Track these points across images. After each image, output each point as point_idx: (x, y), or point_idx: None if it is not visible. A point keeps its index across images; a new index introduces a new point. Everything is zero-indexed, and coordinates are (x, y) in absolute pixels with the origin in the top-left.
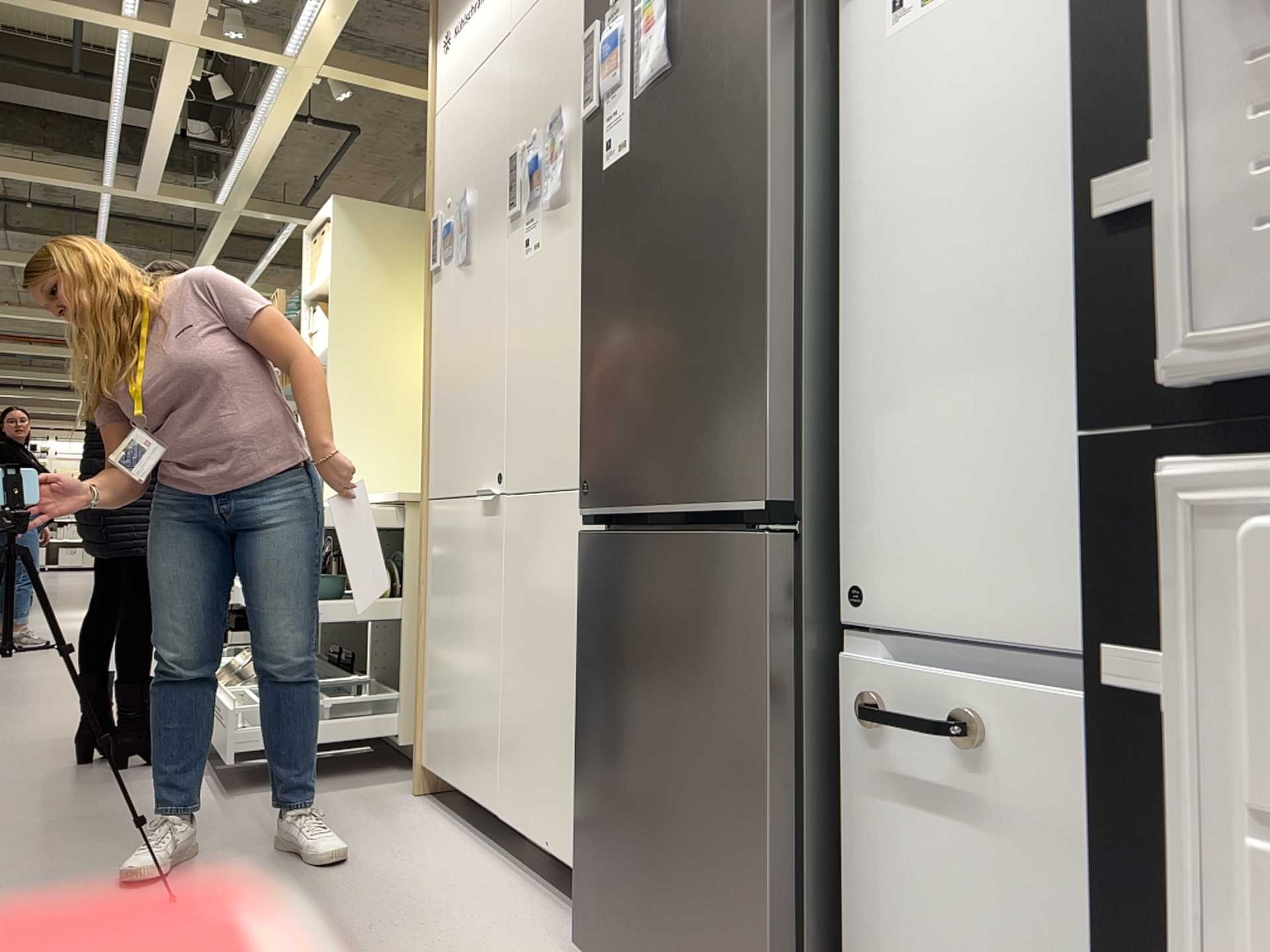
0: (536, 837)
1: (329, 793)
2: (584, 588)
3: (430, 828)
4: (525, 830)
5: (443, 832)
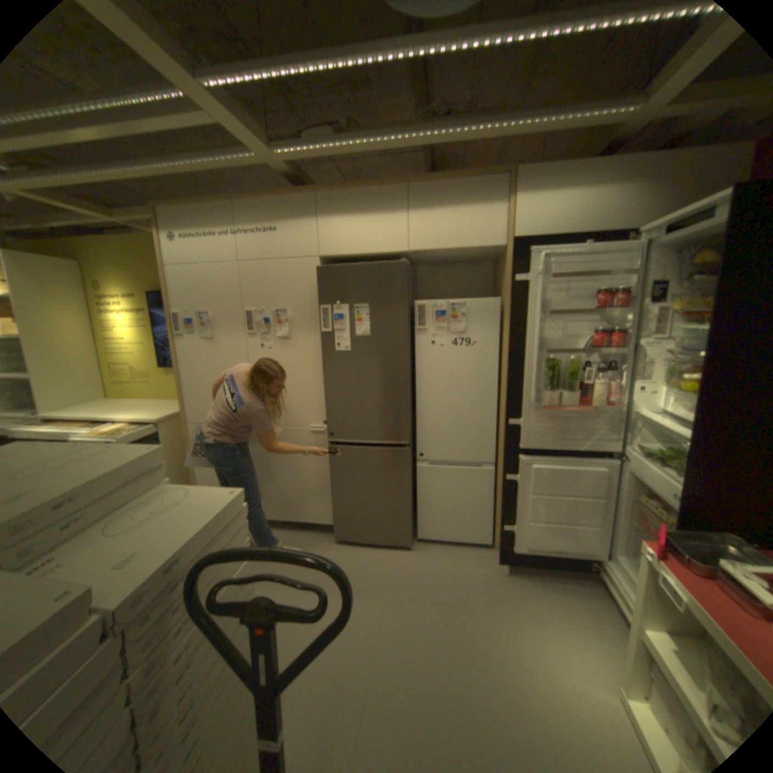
0: (290, 519)
1: None
2: (333, 458)
3: None
4: (283, 518)
5: None
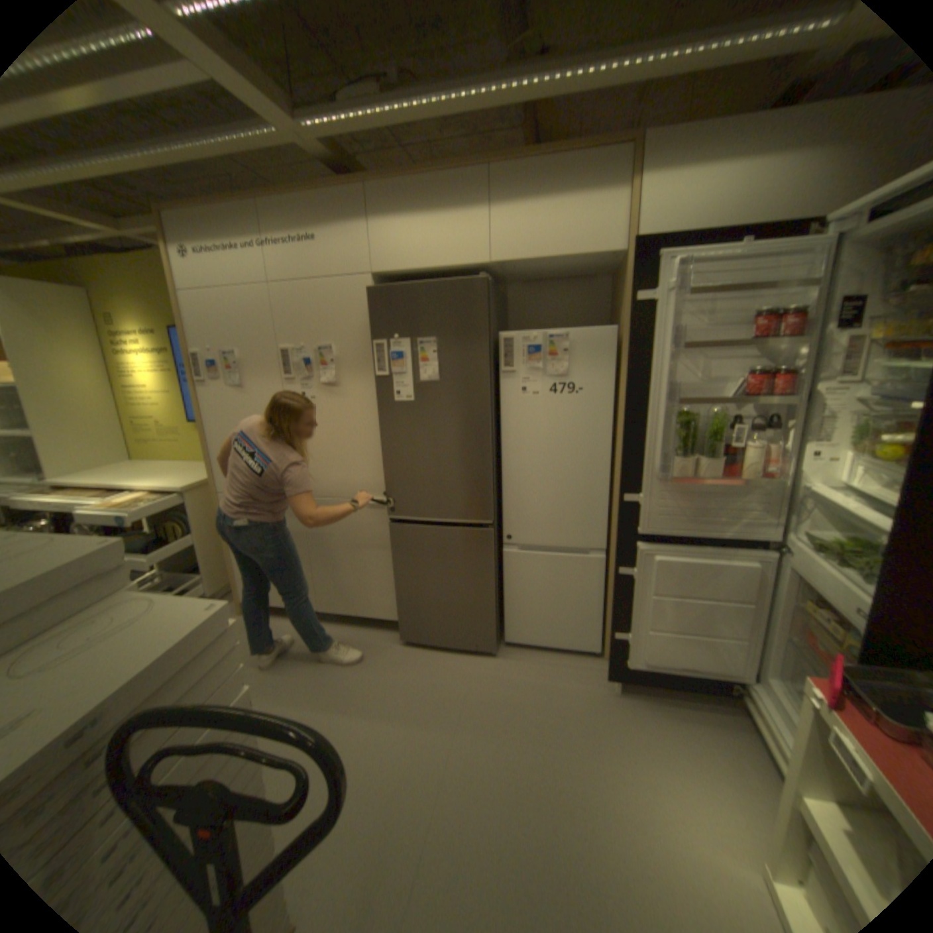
0: (347, 612)
1: None
2: (395, 539)
3: (273, 625)
4: (338, 611)
5: (281, 624)
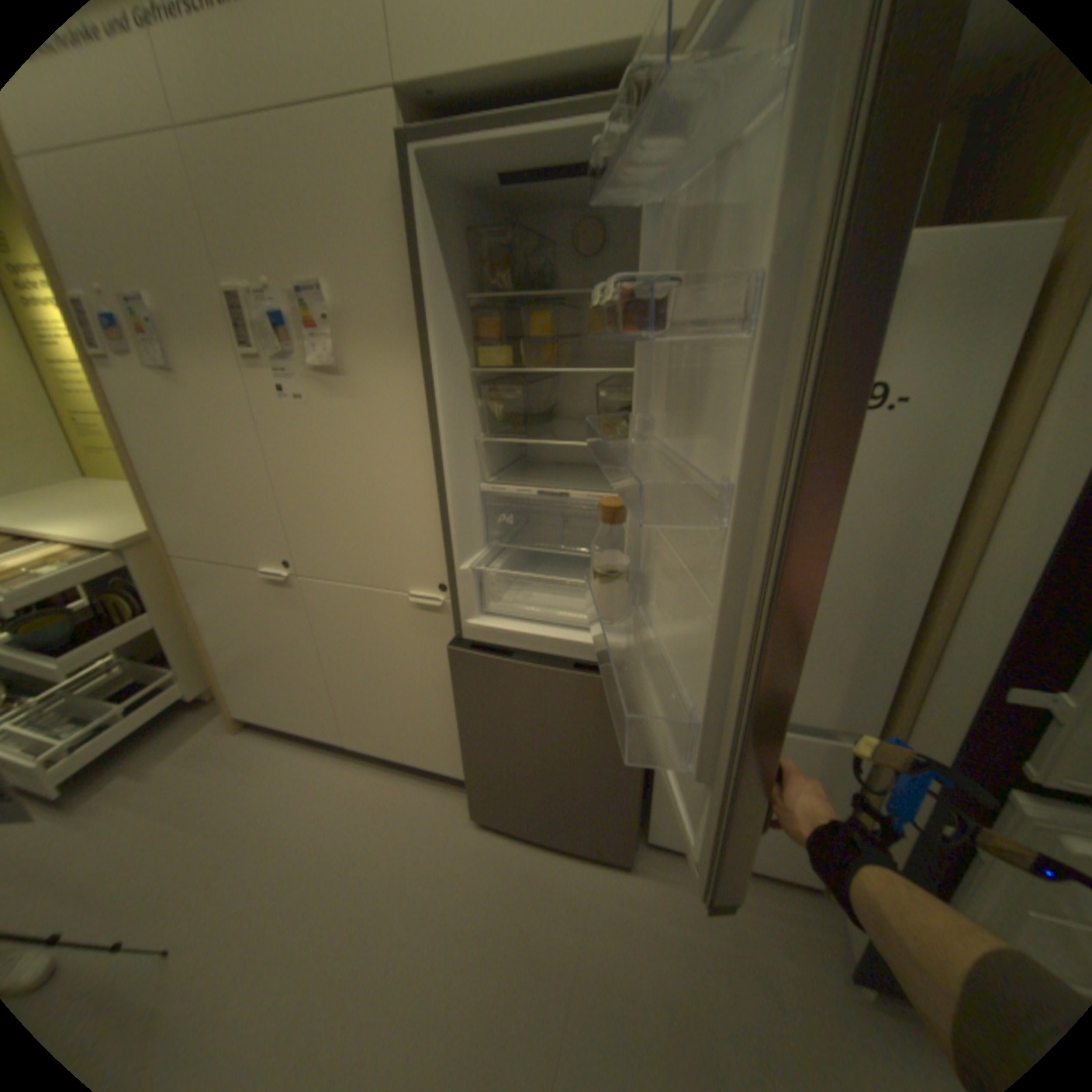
0: (387, 756)
1: (157, 764)
2: (458, 674)
3: (277, 761)
4: (374, 752)
5: (289, 759)
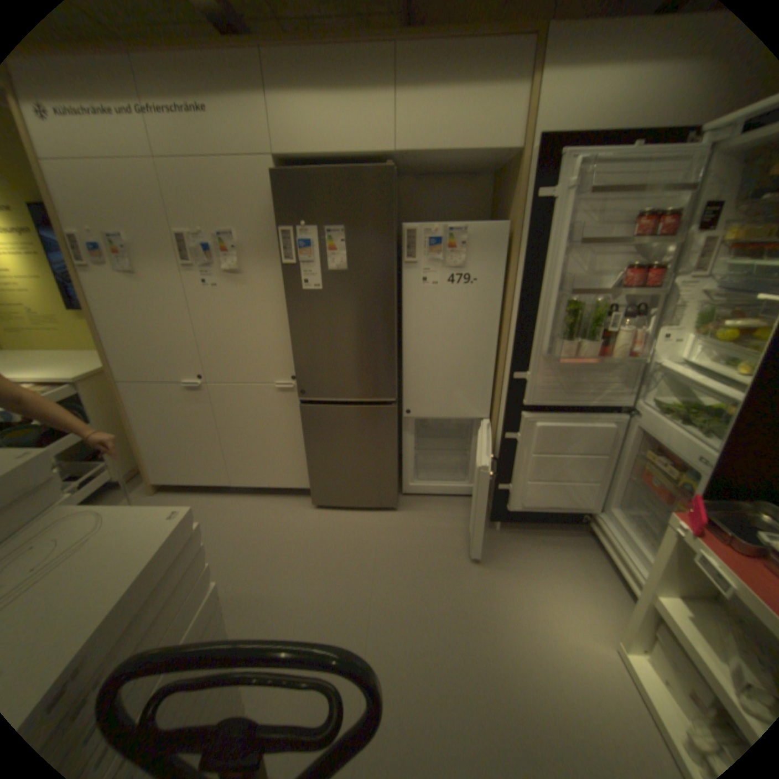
0: (260, 484)
1: None
2: (306, 419)
3: (188, 502)
4: (251, 484)
5: (196, 500)
